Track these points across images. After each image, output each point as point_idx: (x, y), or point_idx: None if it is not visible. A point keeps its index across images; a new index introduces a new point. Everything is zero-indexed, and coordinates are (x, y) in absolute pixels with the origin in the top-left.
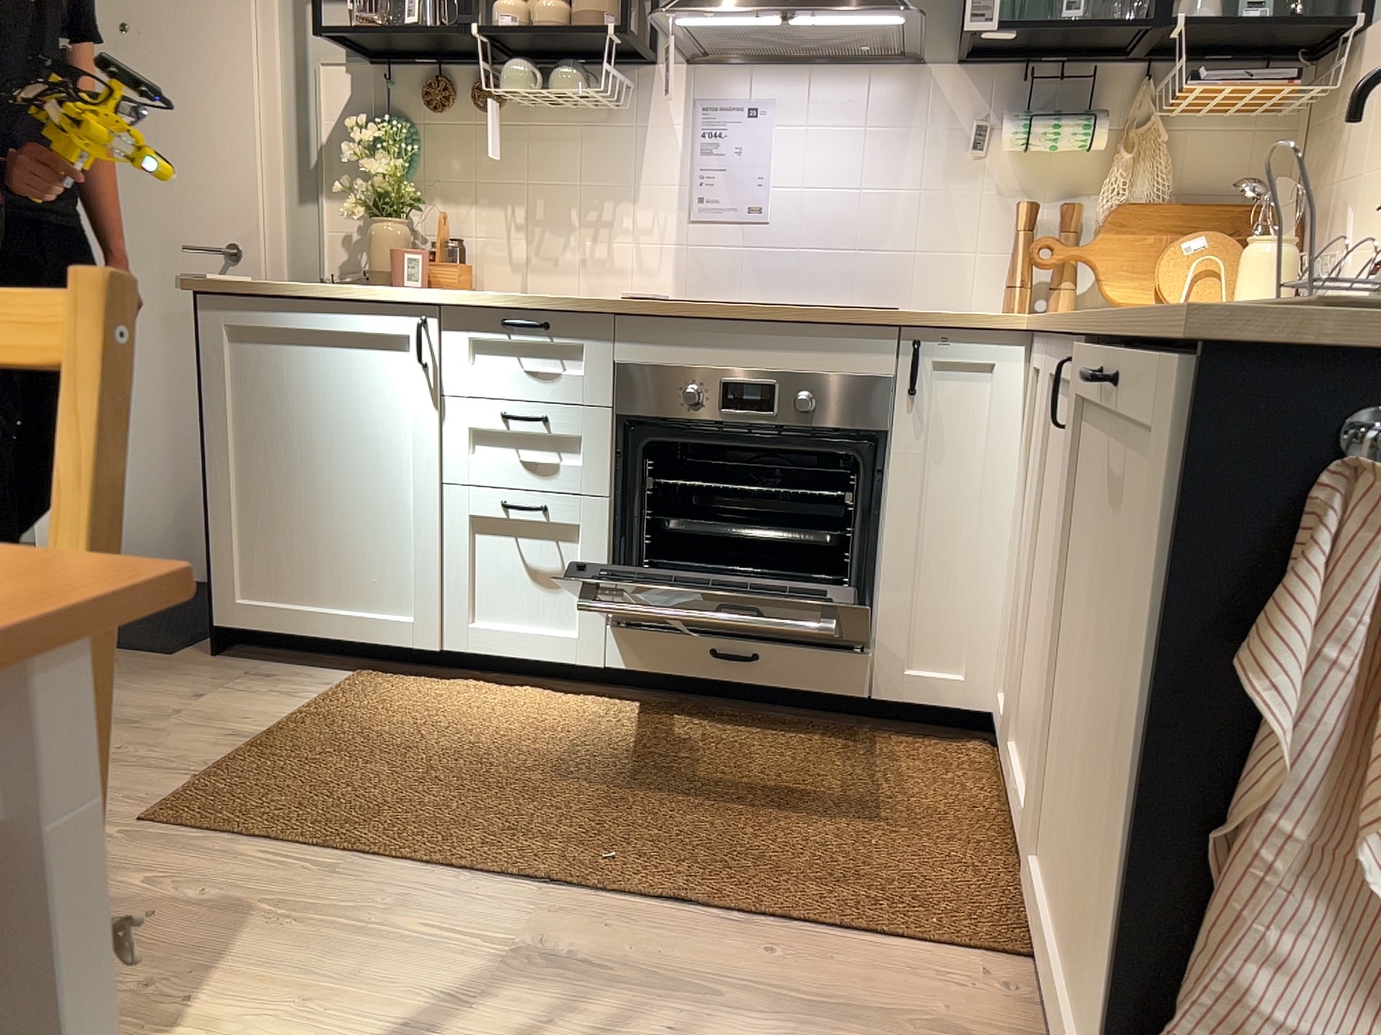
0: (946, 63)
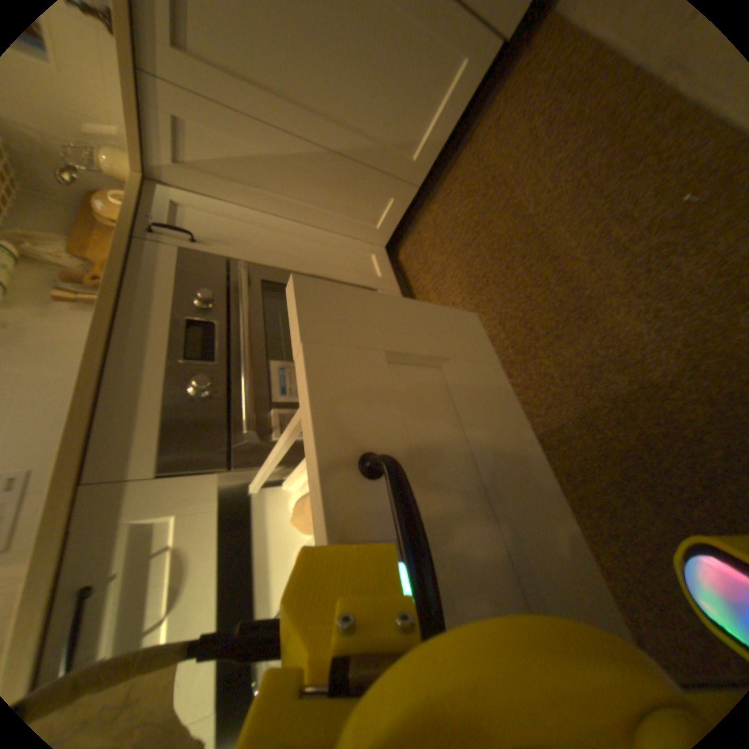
0: None
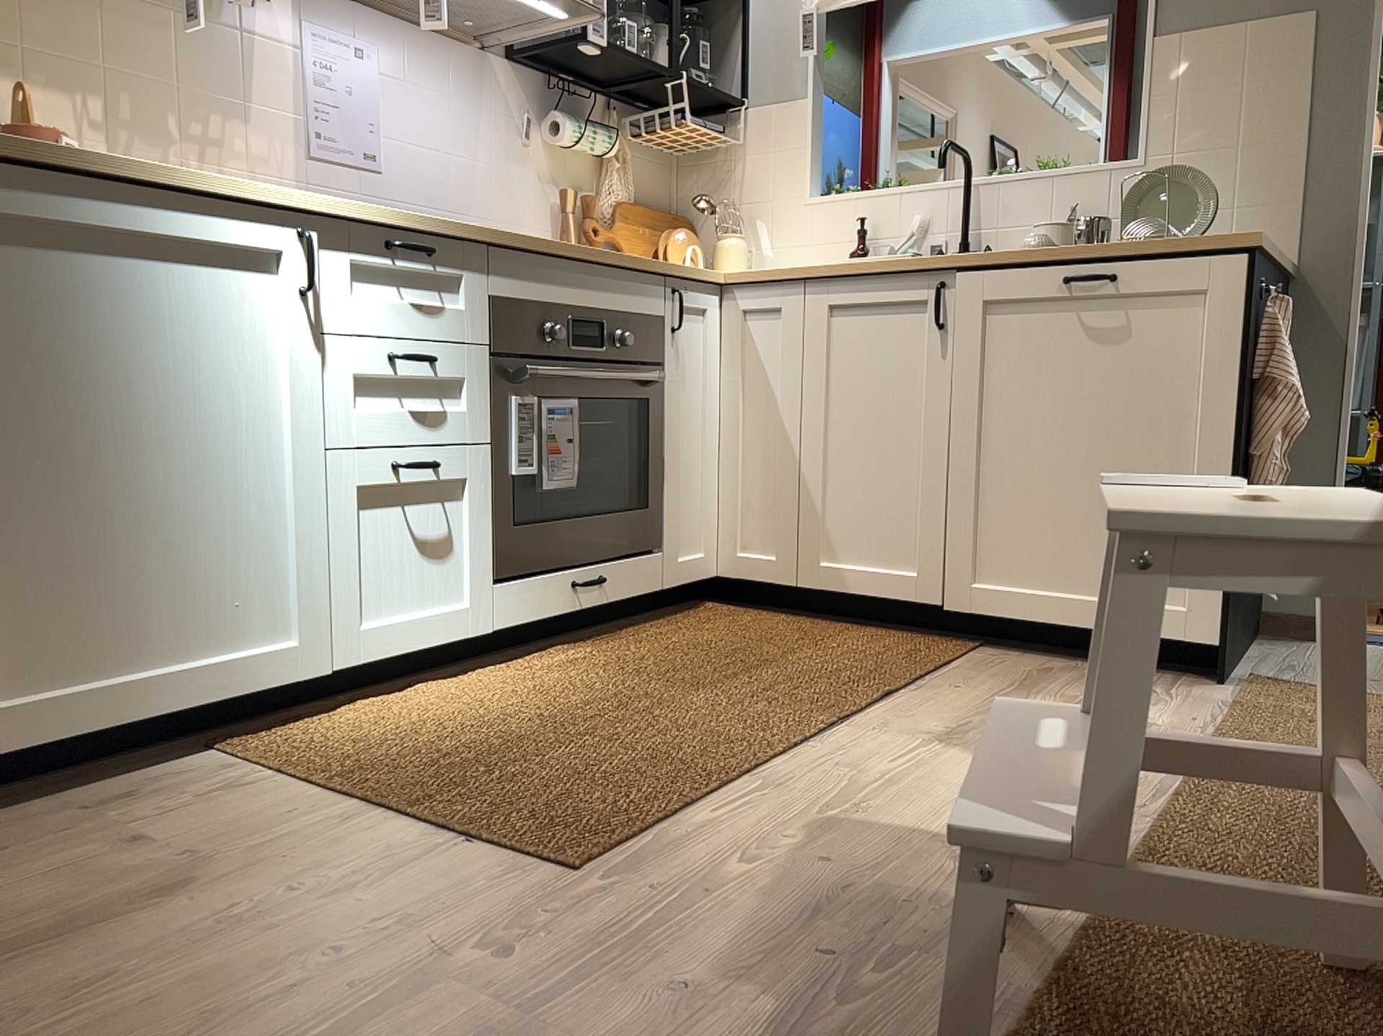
0: (503, 59)
